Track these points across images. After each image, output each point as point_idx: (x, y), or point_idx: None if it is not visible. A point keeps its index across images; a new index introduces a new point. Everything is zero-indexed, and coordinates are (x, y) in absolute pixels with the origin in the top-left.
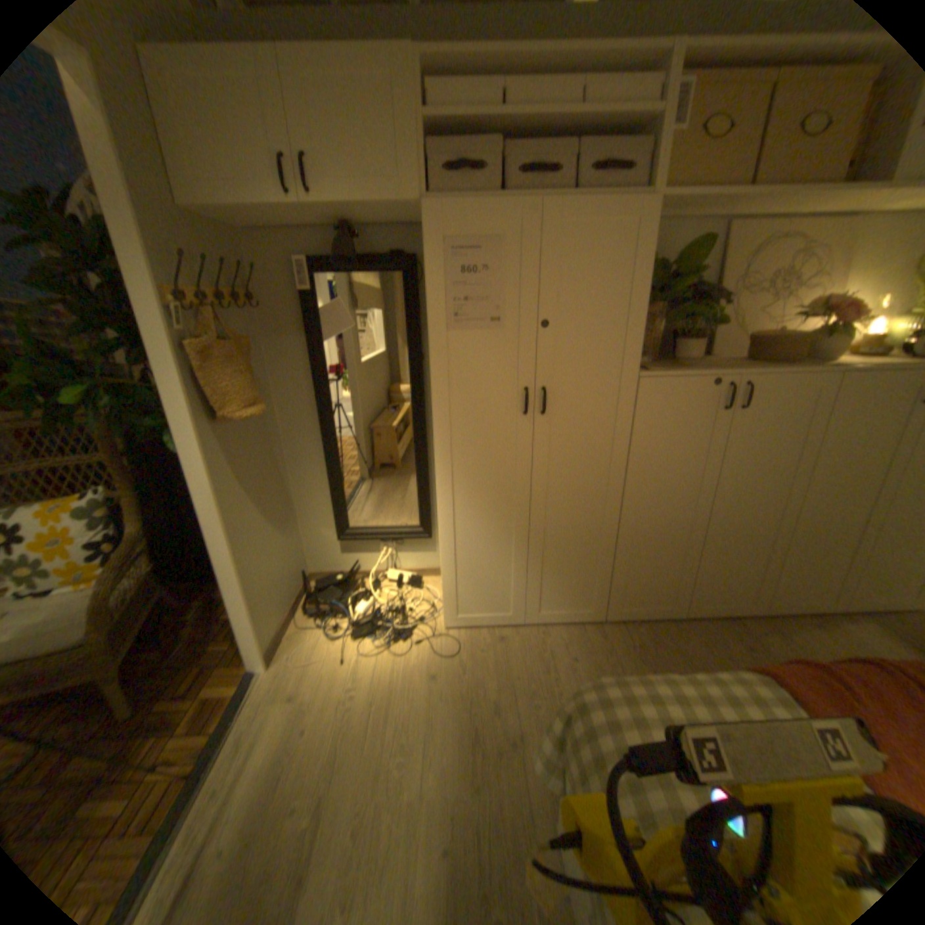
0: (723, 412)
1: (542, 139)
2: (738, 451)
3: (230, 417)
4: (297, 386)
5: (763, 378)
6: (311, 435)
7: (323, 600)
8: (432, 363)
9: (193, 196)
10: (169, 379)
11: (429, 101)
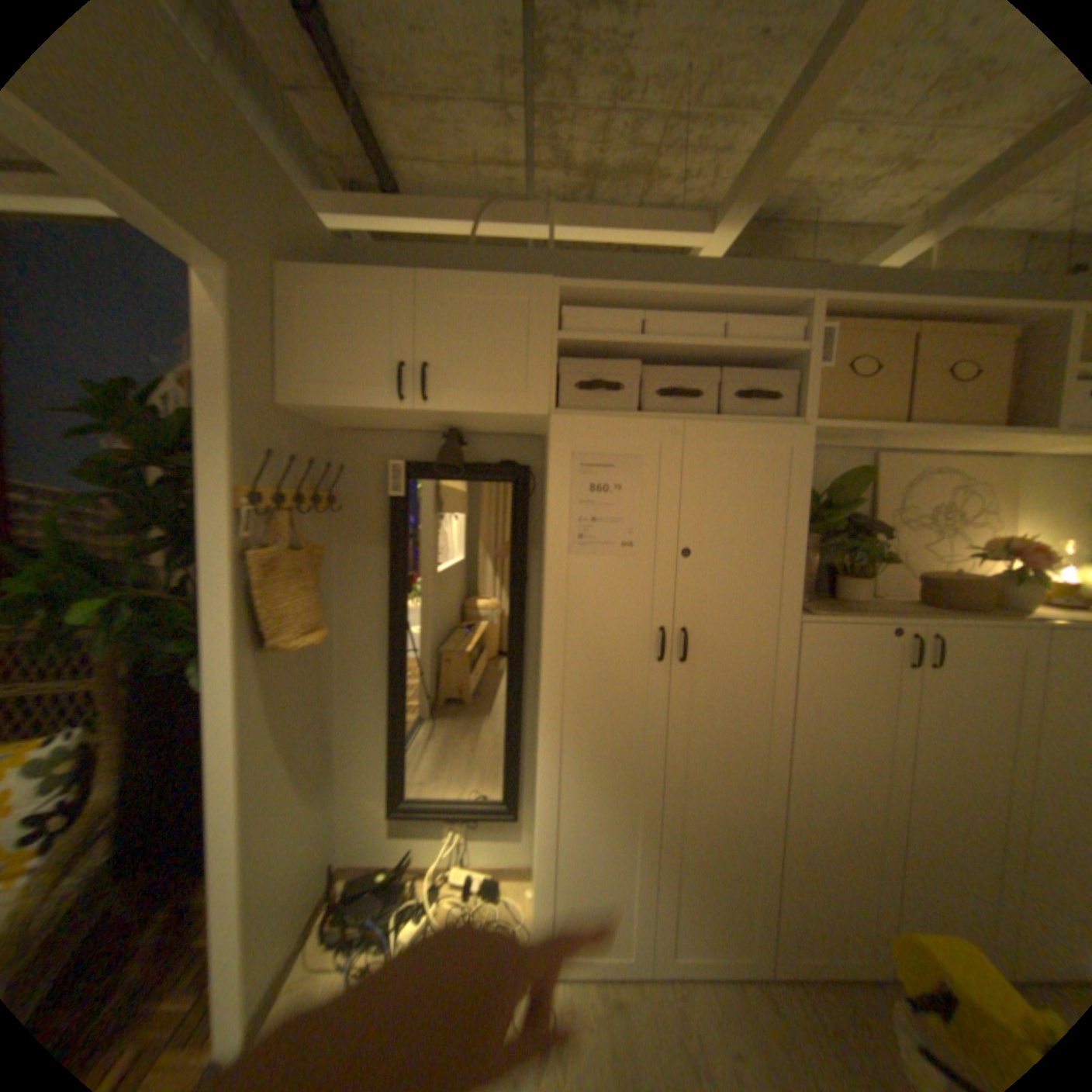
0: (906, 669)
1: (677, 365)
2: (936, 723)
3: (284, 645)
4: (370, 603)
5: (953, 630)
6: (376, 665)
7: (354, 915)
8: (547, 590)
9: (299, 396)
10: (221, 595)
11: (565, 326)
